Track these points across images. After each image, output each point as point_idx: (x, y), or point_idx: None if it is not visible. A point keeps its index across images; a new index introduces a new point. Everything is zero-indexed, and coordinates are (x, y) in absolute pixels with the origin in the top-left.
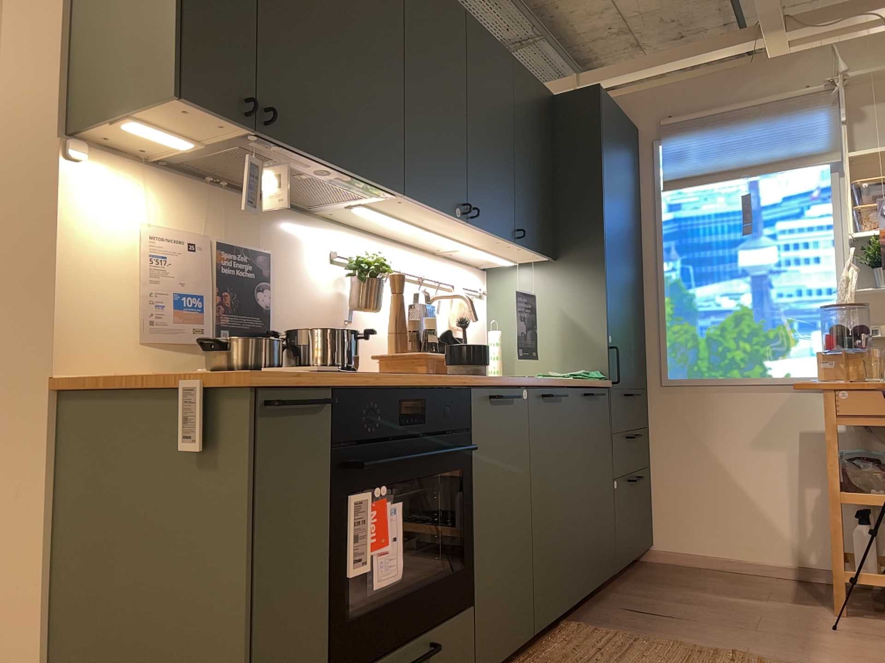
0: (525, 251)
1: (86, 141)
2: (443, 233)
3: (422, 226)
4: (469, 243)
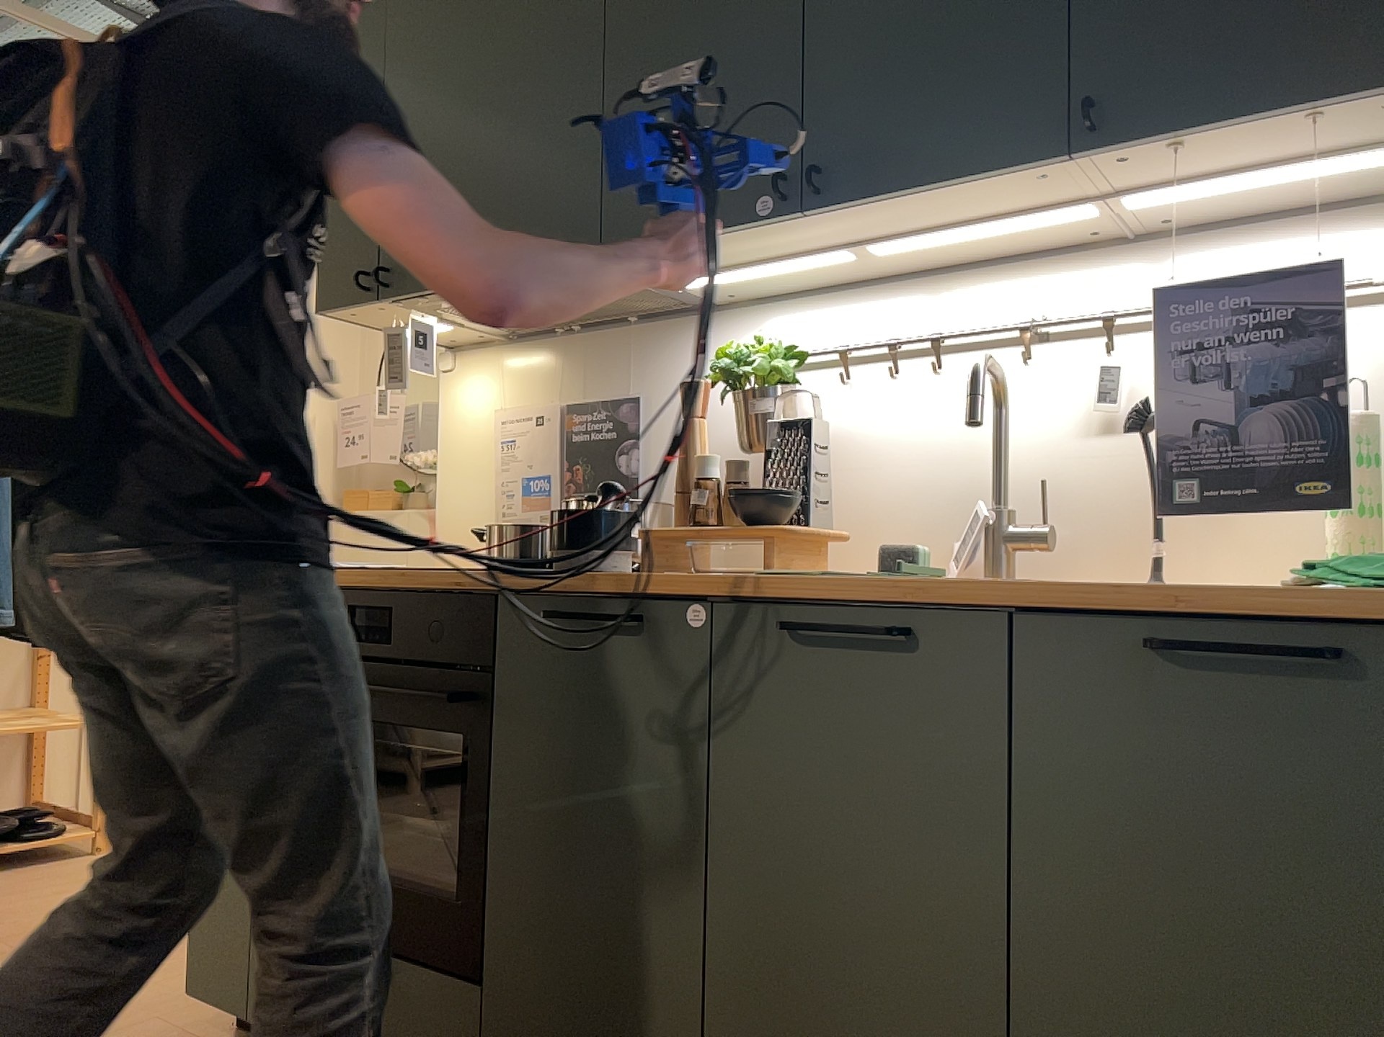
0: (1234, 135)
1: (459, 347)
2: (911, 234)
3: (832, 249)
4: (1039, 210)
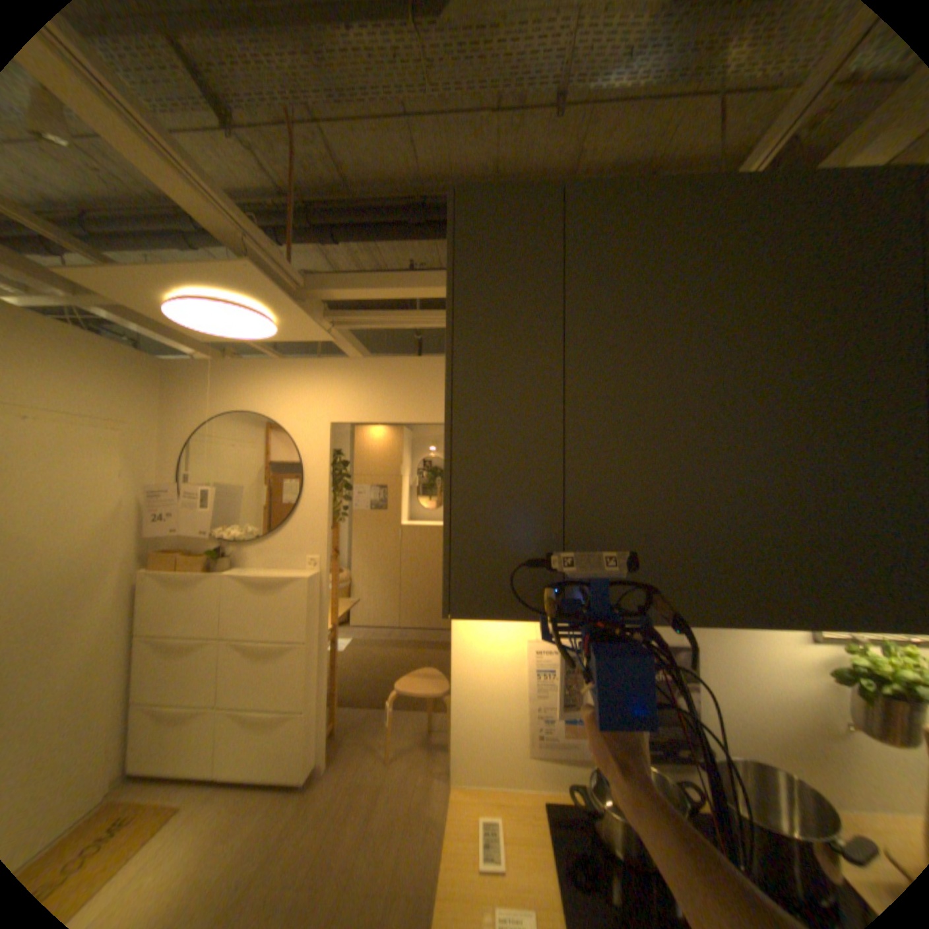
0: None
1: None
2: None
3: None
4: None
